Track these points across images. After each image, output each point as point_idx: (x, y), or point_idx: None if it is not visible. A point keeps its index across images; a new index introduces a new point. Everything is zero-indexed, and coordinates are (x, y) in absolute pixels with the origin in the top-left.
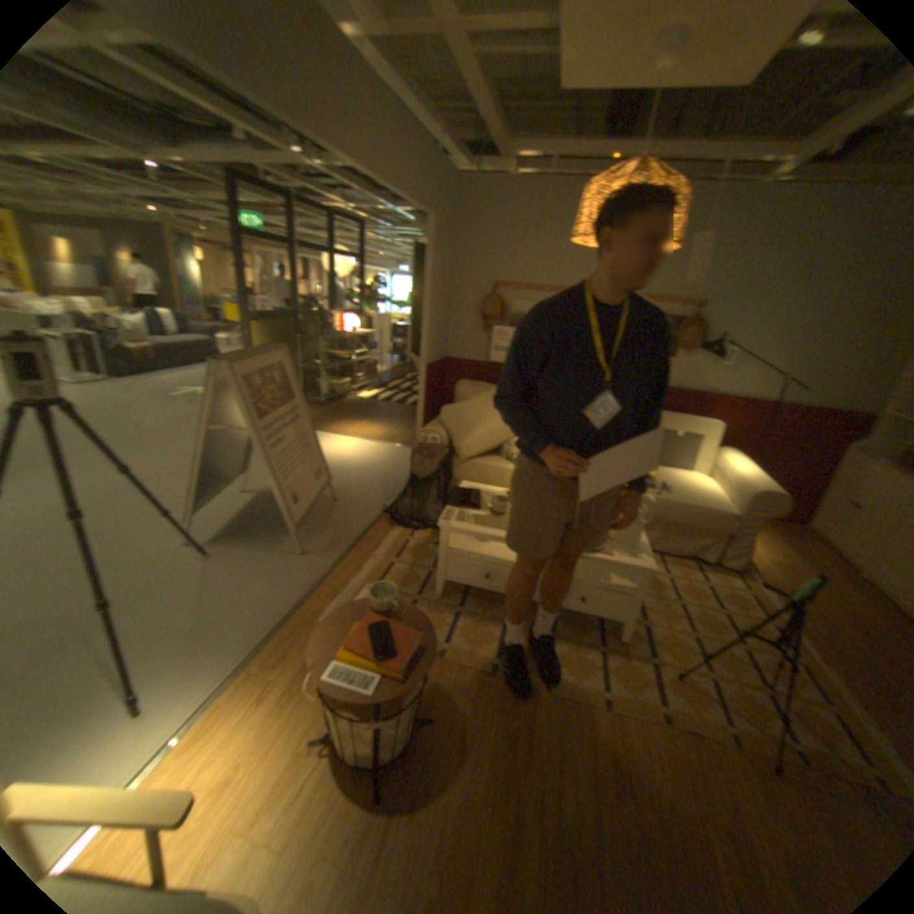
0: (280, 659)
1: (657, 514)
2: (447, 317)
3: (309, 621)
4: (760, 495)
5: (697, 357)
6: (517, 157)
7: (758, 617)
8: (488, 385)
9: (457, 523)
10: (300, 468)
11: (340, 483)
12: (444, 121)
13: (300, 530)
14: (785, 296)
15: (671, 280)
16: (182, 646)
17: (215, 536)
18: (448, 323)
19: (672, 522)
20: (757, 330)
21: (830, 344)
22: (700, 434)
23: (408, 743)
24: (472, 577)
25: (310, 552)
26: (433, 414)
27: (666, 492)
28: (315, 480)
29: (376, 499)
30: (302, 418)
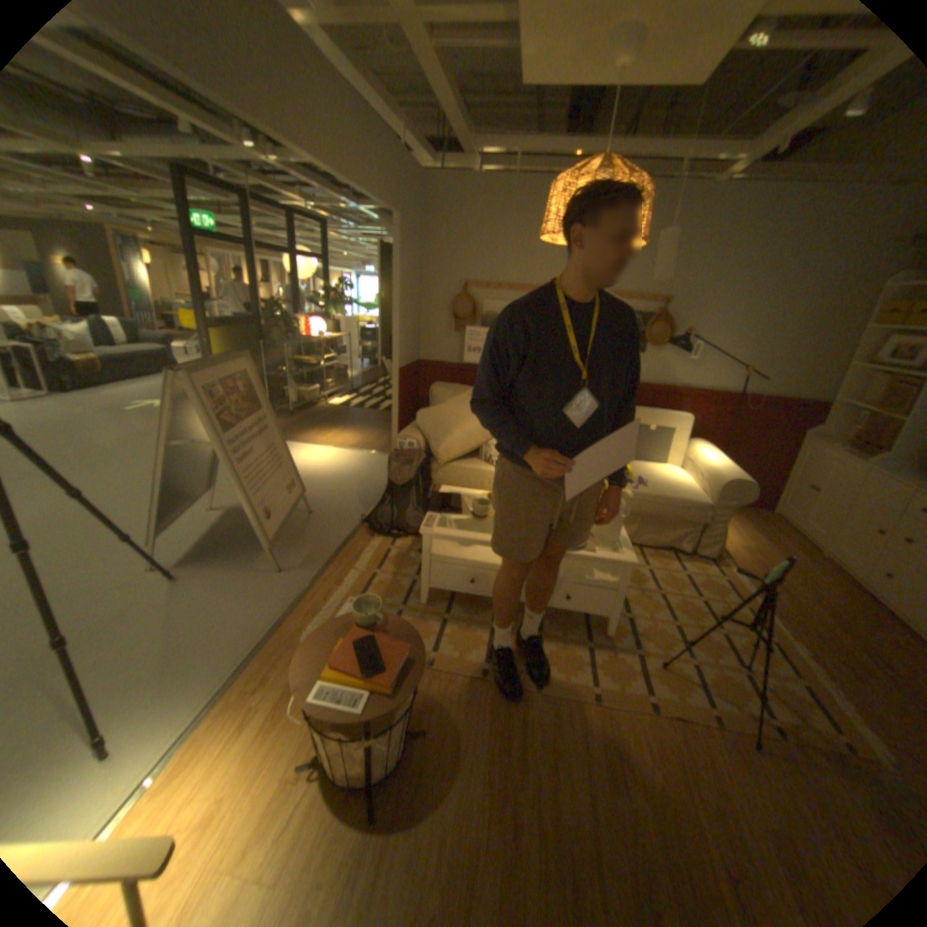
0: (259, 683)
1: (634, 508)
2: (417, 318)
3: (288, 641)
4: (729, 483)
5: (665, 352)
6: (480, 153)
7: (733, 601)
8: (462, 387)
9: (438, 529)
10: (270, 481)
11: (313, 494)
12: (404, 116)
13: (273, 546)
14: (744, 291)
15: (637, 277)
16: (150, 679)
17: (180, 558)
18: (419, 324)
19: (648, 514)
20: (719, 324)
21: (786, 336)
22: (670, 428)
23: (399, 758)
24: (456, 583)
25: (286, 569)
26: (407, 418)
27: (641, 485)
28: (287, 493)
29: (353, 509)
30: (269, 429)
